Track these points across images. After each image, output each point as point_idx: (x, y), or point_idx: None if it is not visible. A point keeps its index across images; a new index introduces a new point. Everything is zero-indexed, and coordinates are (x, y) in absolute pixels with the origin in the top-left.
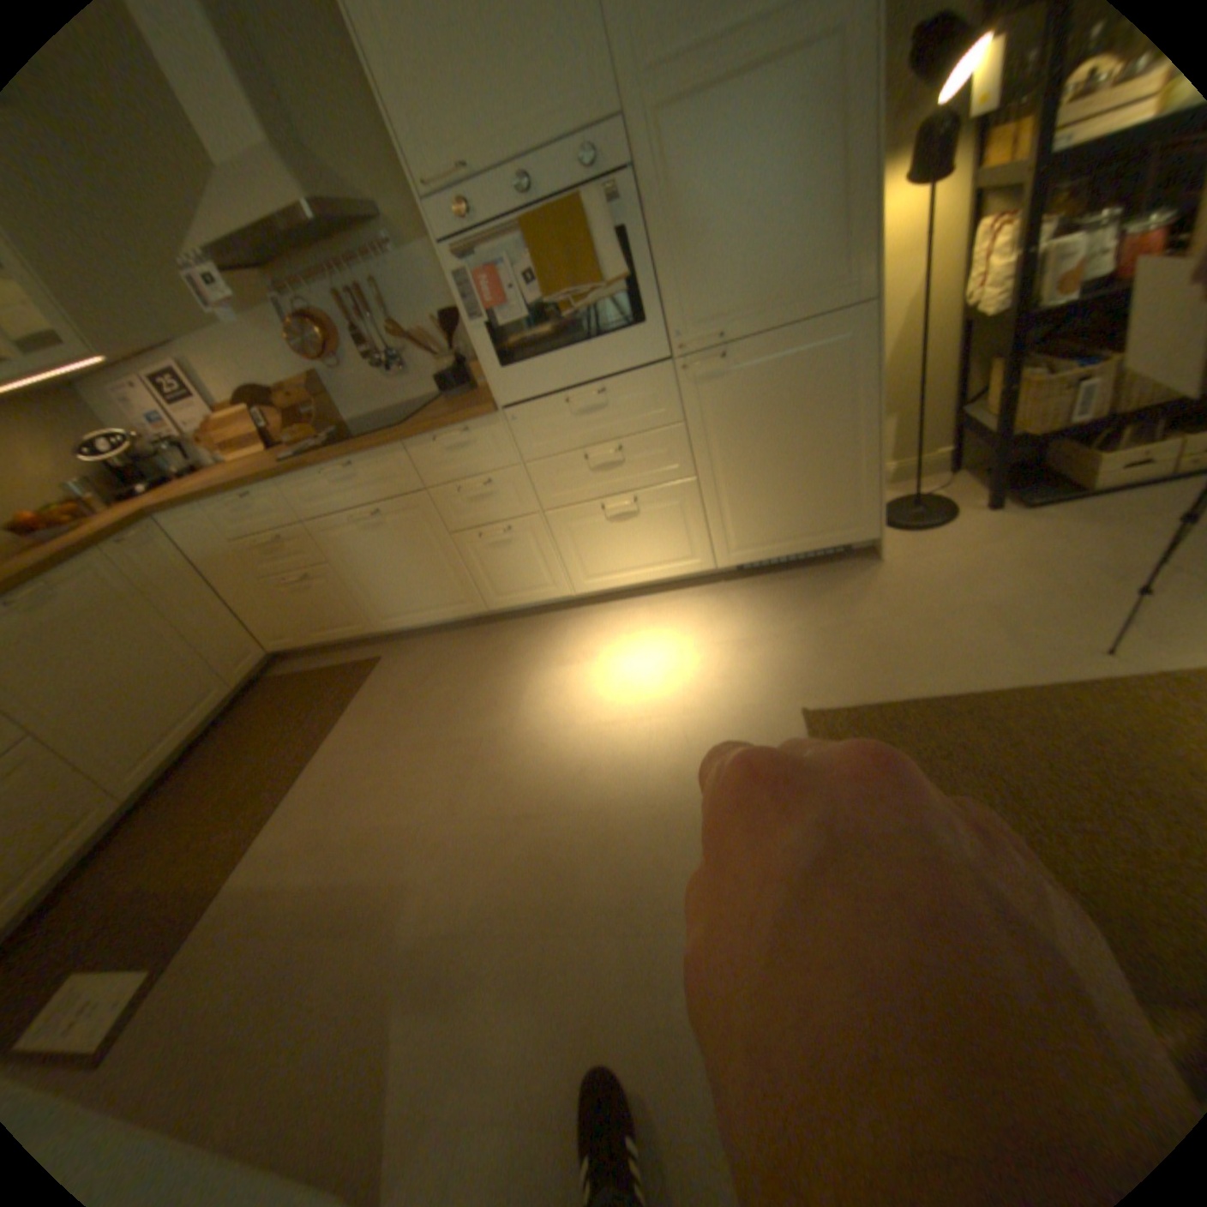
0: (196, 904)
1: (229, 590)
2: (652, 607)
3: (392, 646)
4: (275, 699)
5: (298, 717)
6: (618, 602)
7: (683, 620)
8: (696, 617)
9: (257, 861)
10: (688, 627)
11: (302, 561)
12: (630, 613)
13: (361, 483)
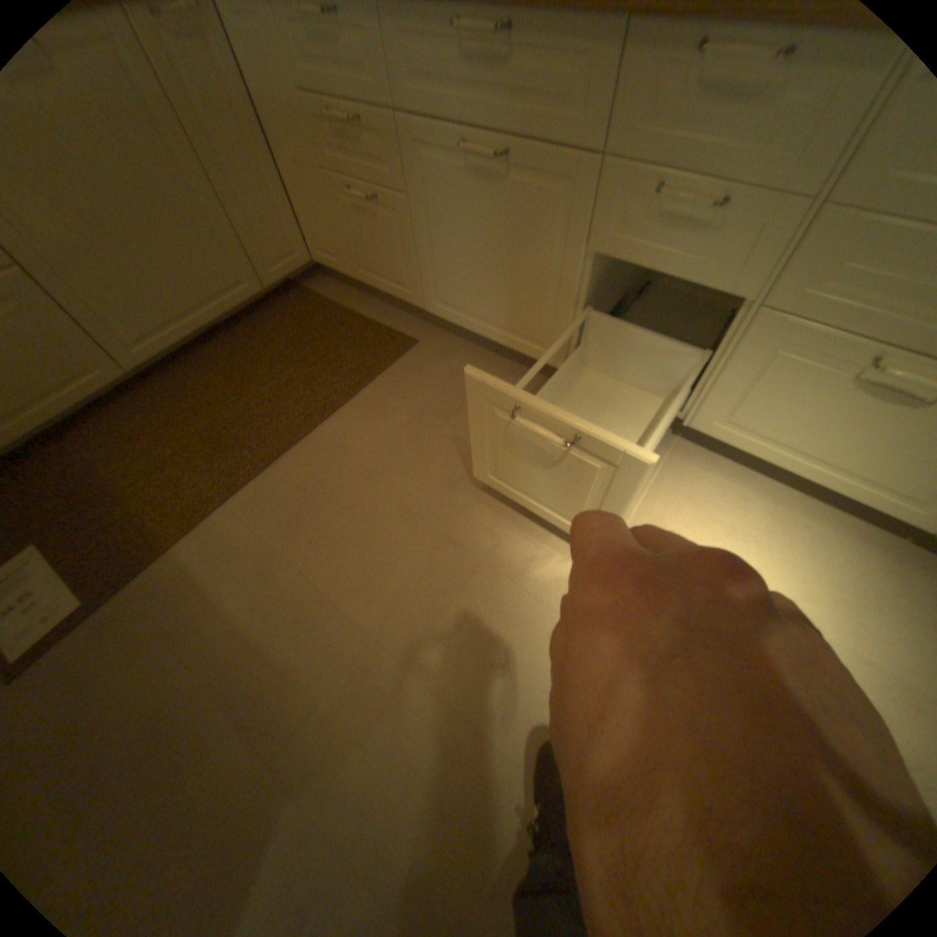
0: (143, 552)
1: (286, 165)
2: (777, 509)
3: (434, 334)
4: (300, 326)
5: (311, 369)
6: (729, 464)
7: (818, 571)
8: (840, 580)
9: (209, 542)
10: (822, 590)
11: (374, 176)
12: (741, 498)
13: (506, 86)
